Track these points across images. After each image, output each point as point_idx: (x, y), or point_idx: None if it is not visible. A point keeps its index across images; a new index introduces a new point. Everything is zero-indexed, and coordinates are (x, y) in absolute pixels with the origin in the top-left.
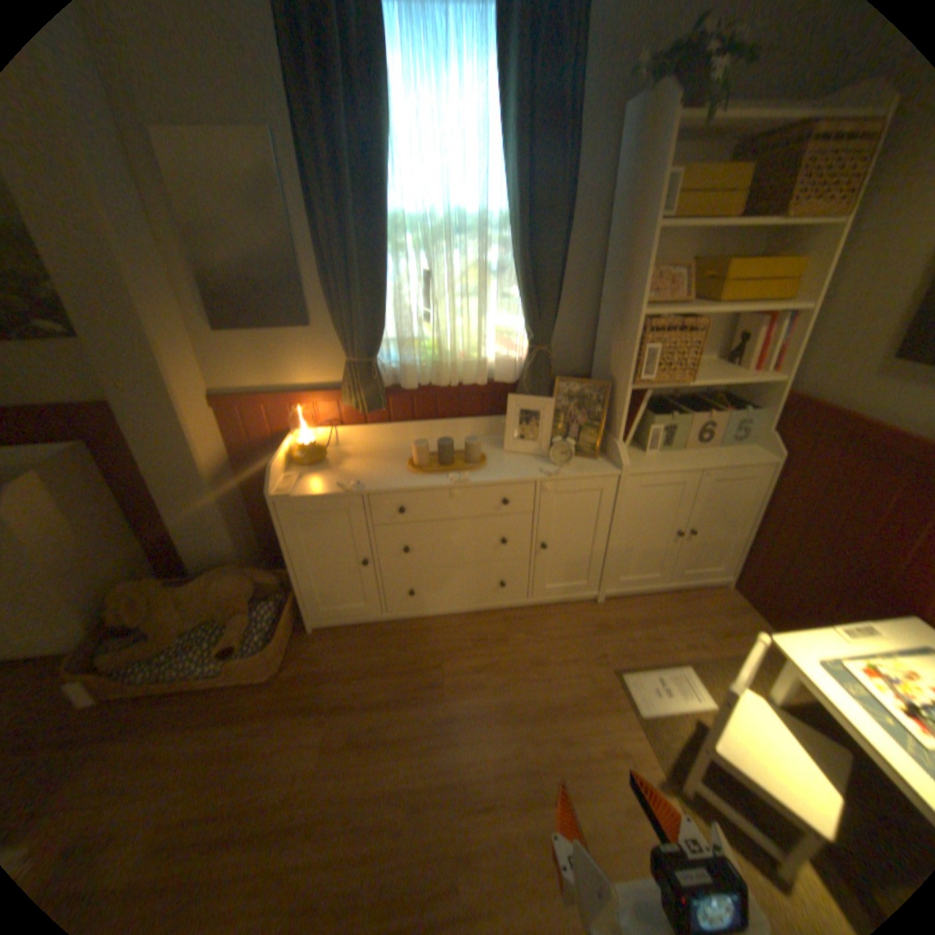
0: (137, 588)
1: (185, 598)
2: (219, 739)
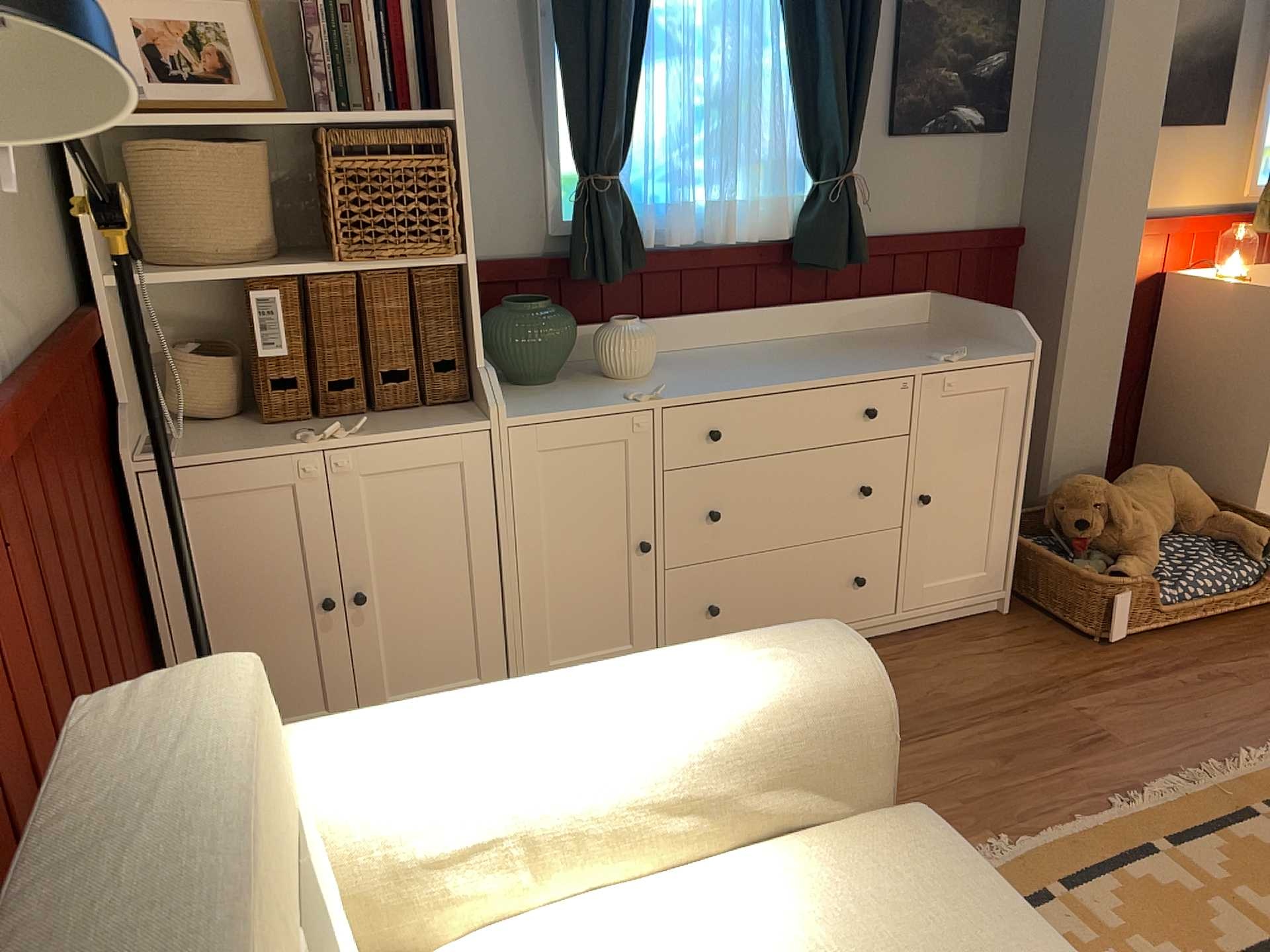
0: (1098, 481)
1: (1144, 496)
2: None
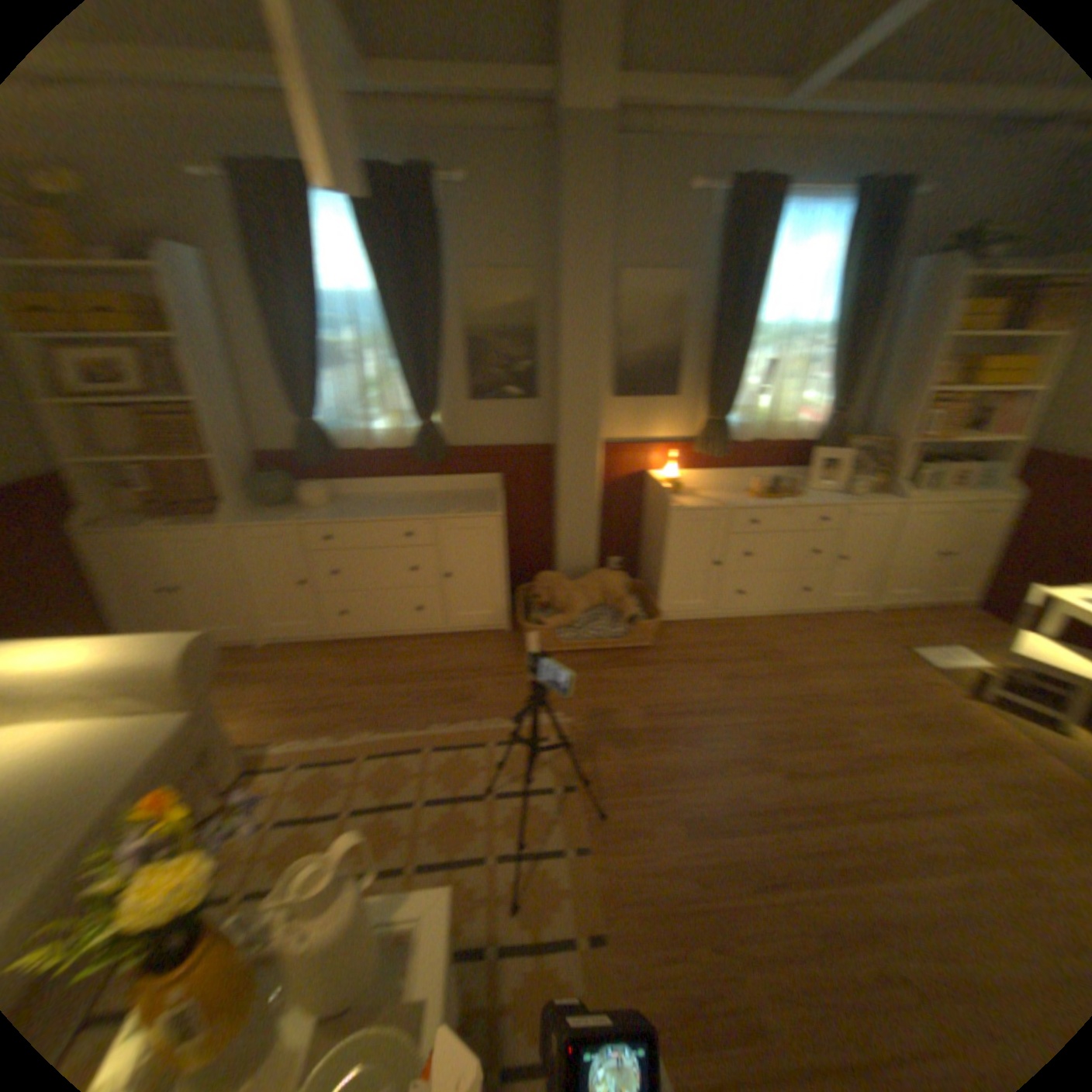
0: (557, 575)
1: (587, 585)
2: (641, 672)
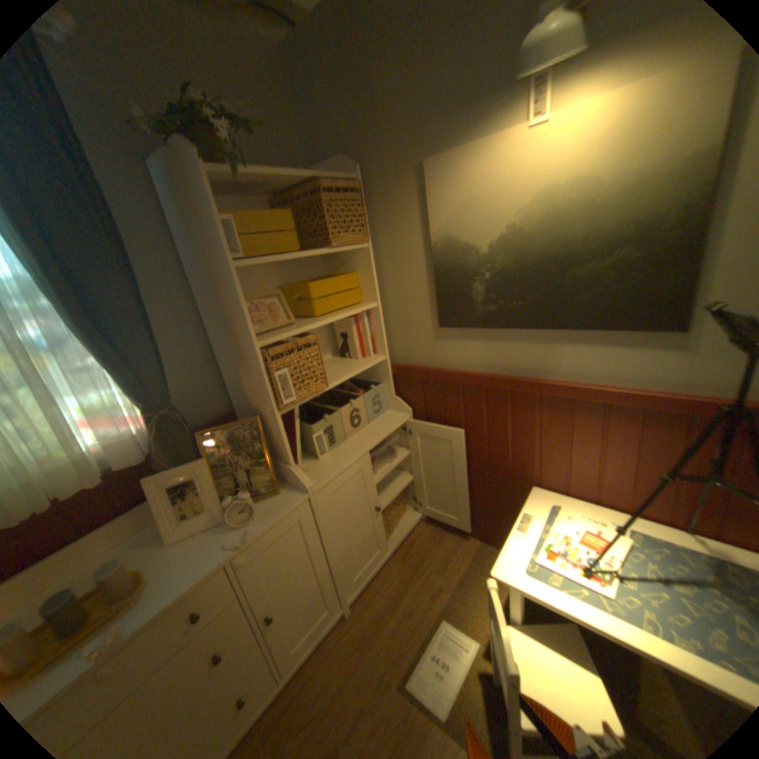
0: None
1: None
2: None
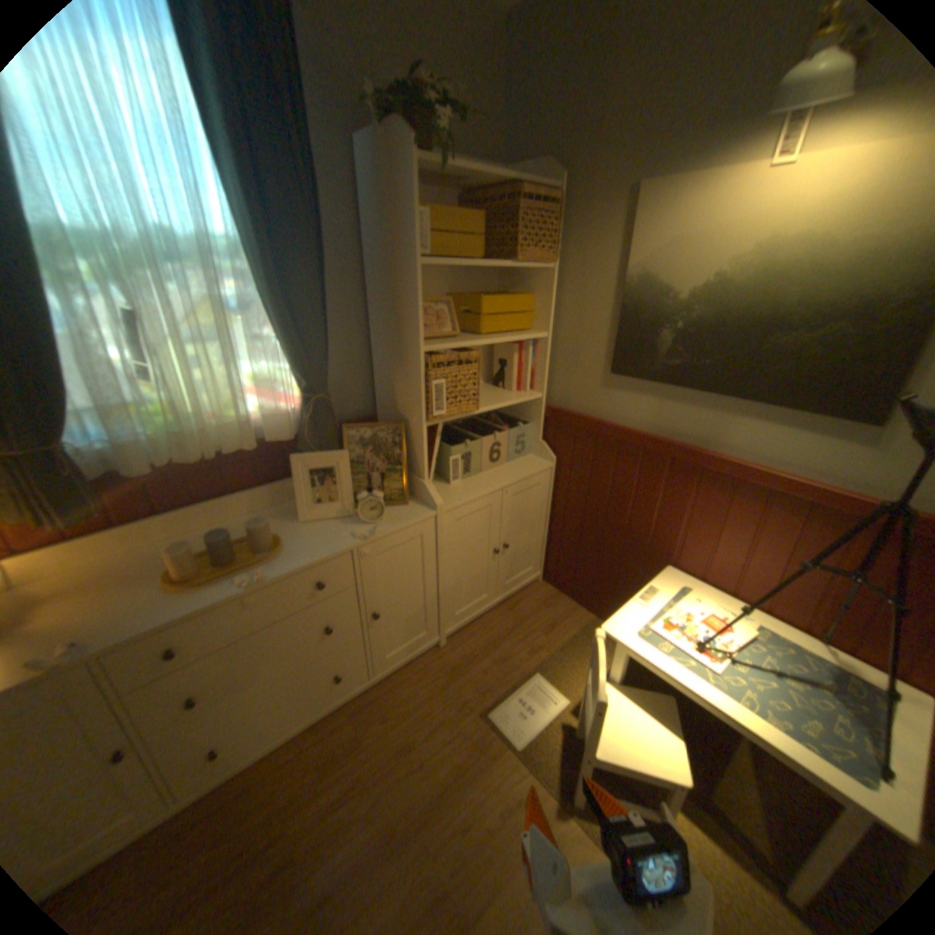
0: None
1: None
2: None
